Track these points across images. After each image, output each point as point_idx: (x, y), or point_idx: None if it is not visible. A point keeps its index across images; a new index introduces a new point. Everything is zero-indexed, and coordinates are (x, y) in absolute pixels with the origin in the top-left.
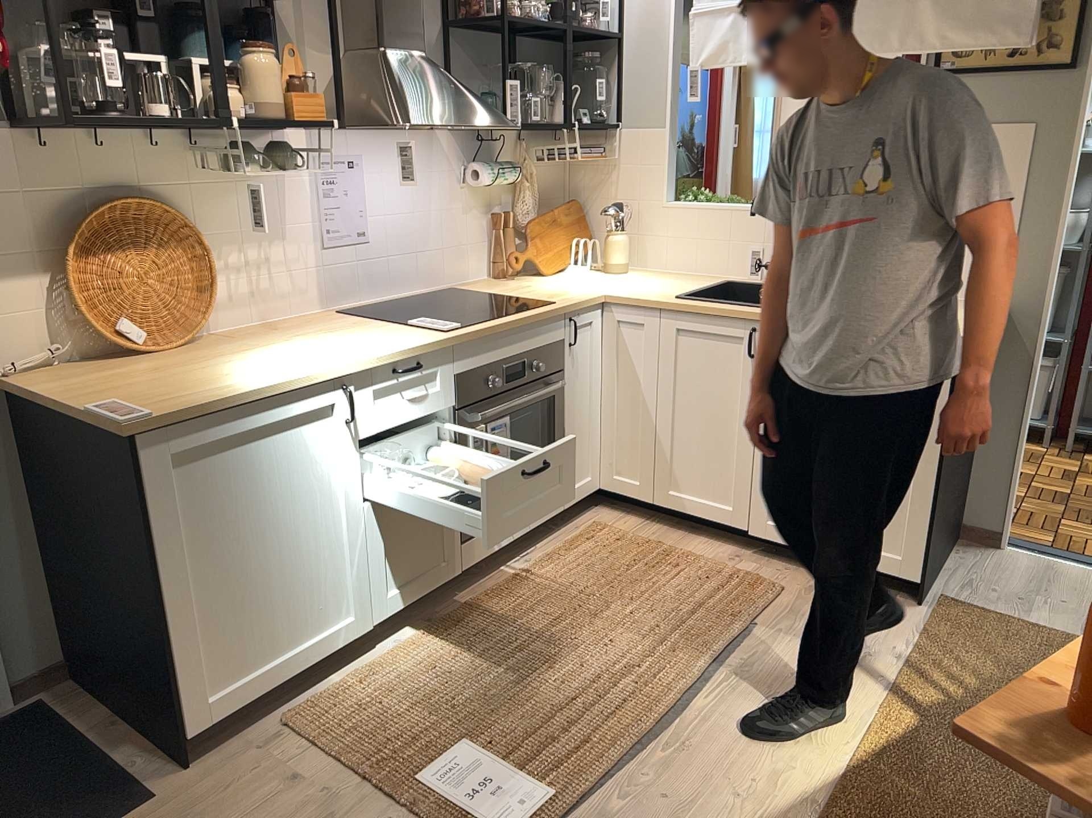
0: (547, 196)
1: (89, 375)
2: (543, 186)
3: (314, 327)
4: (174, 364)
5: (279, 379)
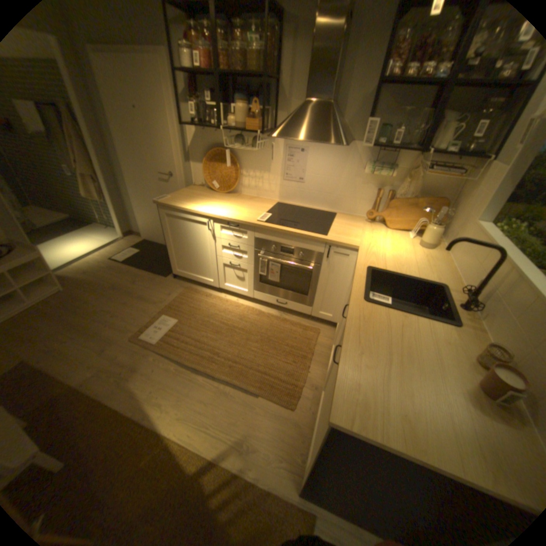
0: (435, 191)
1: (196, 190)
2: (435, 184)
3: (256, 203)
4: (207, 195)
5: (192, 208)
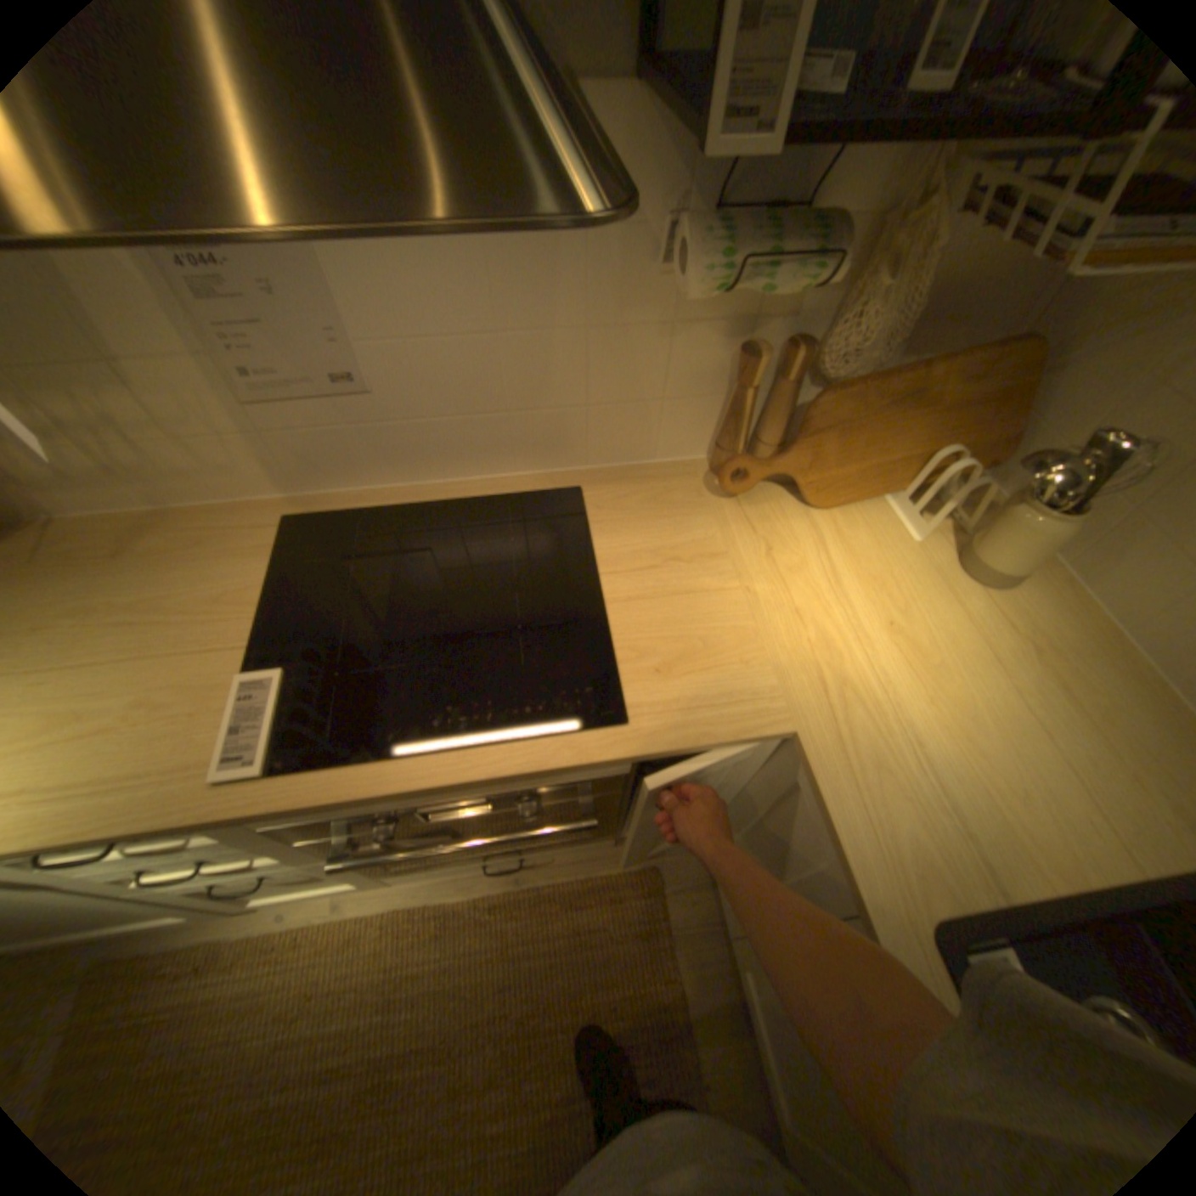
0: (969, 296)
1: None
2: (973, 266)
3: (160, 575)
4: None
5: None
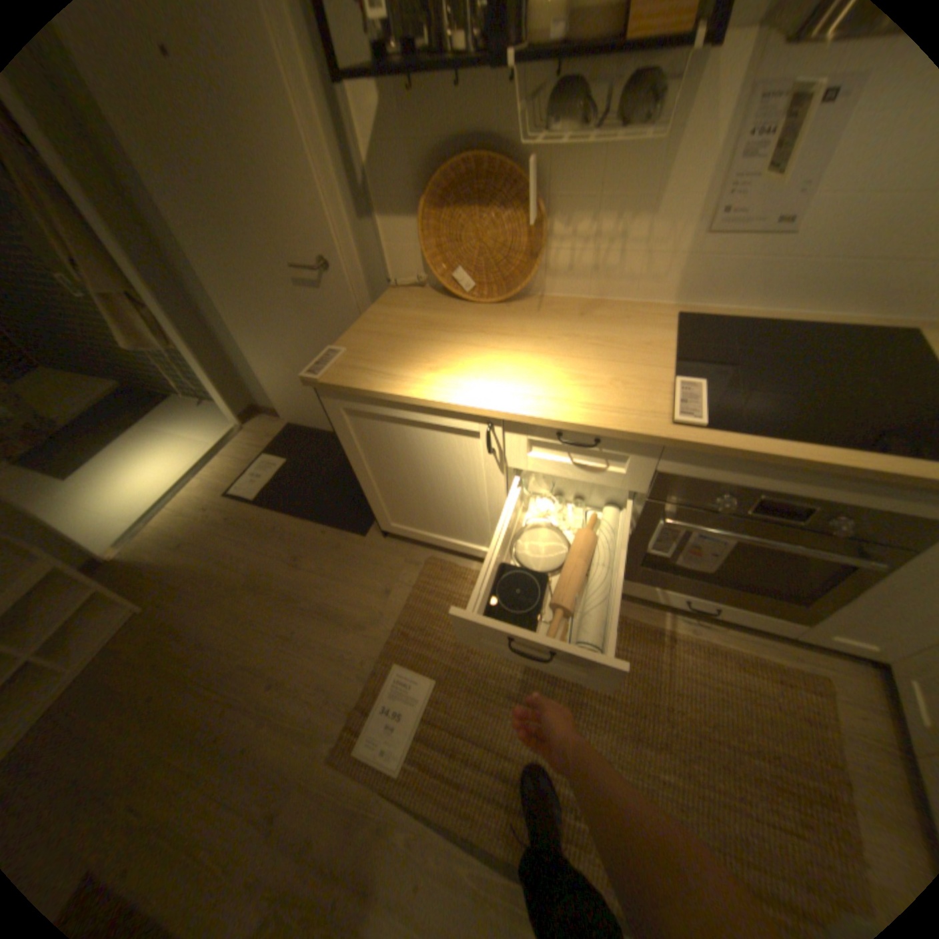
0: None
1: (408, 307)
2: None
3: (611, 327)
4: (449, 322)
5: (427, 391)
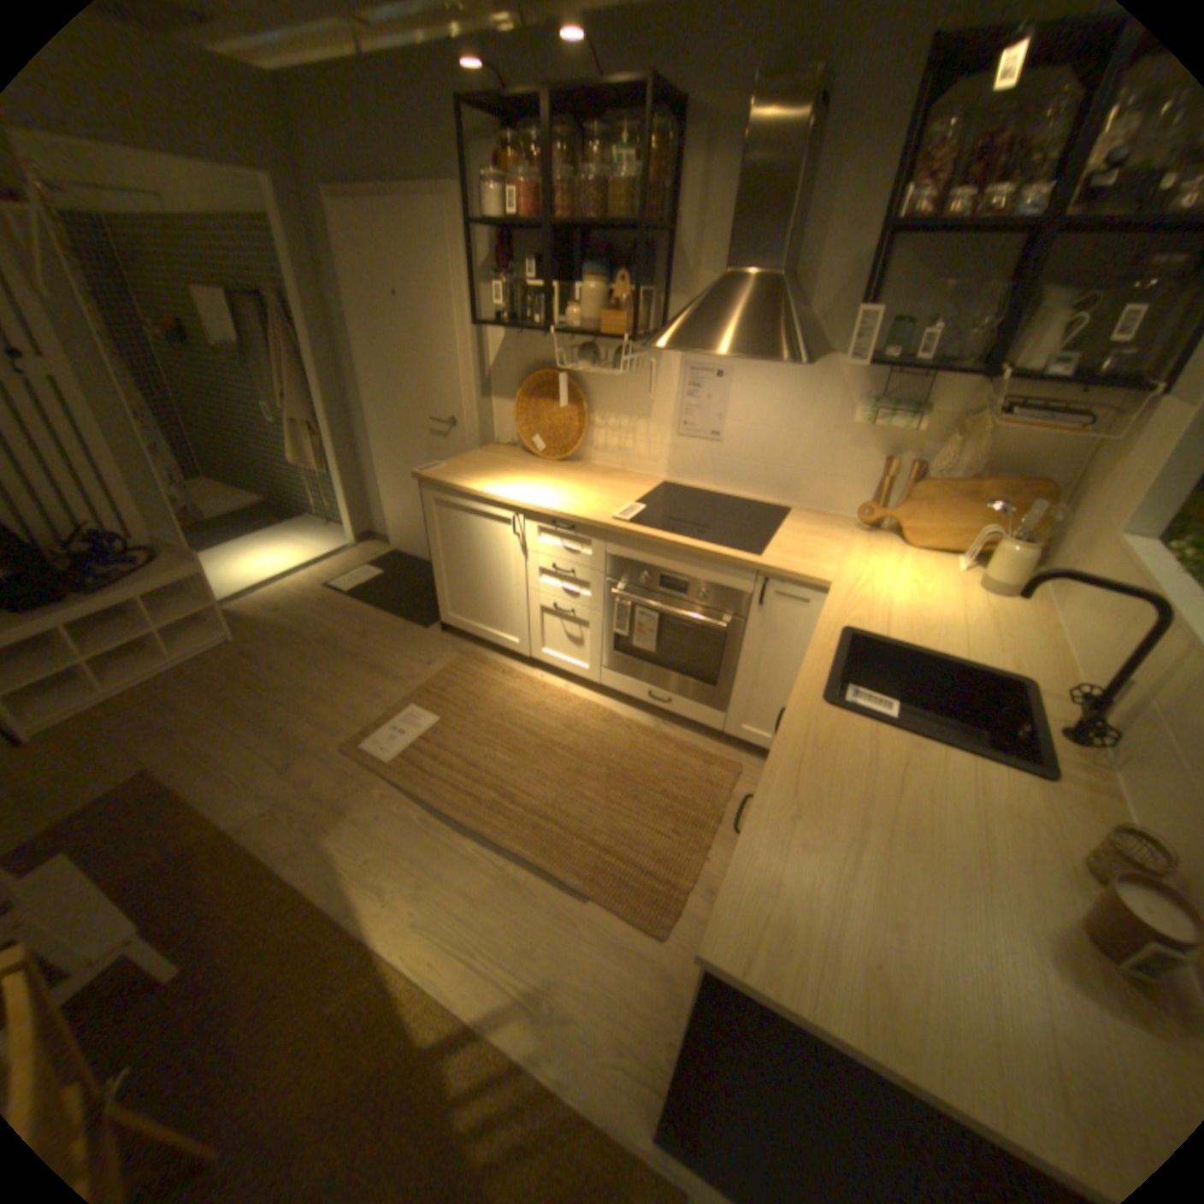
0: (1025, 464)
1: (498, 455)
2: (1023, 449)
3: (616, 482)
4: (519, 465)
5: (484, 489)
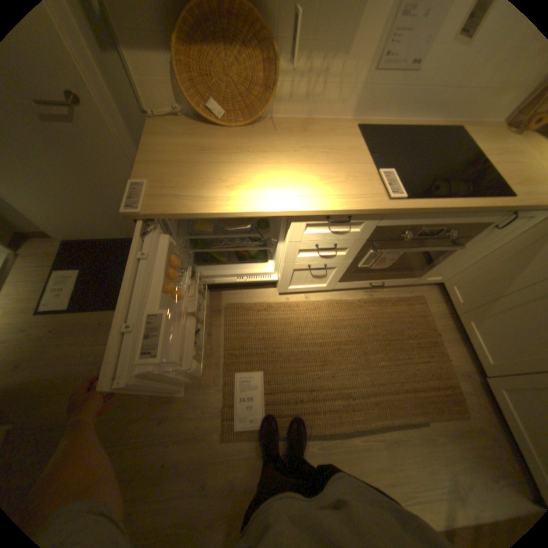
0: None
1: (177, 135)
2: None
3: (327, 139)
4: (218, 146)
5: (237, 205)
